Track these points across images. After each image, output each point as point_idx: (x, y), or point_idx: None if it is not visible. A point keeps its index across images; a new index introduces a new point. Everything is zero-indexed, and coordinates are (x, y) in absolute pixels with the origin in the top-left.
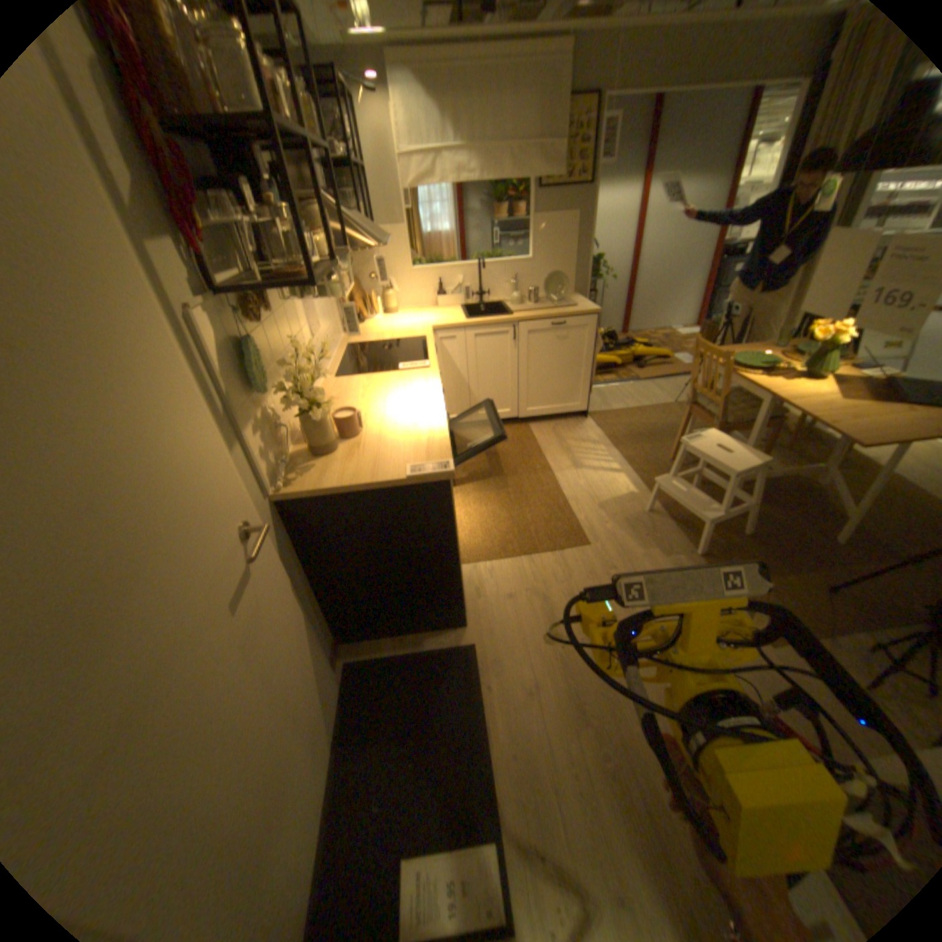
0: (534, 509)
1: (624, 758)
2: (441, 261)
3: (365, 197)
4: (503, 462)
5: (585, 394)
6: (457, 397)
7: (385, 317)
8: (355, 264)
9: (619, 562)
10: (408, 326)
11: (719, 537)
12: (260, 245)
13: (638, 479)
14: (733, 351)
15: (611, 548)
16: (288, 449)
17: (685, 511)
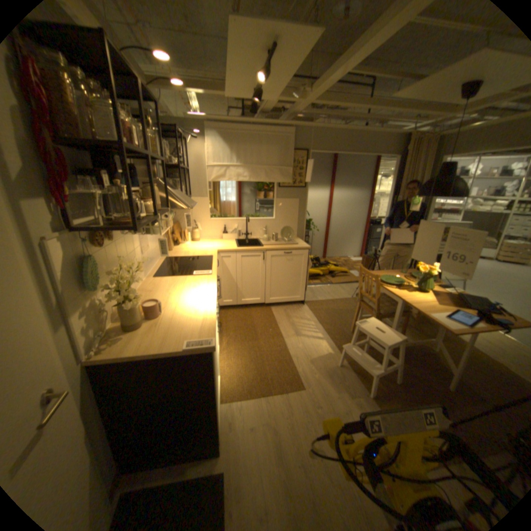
0: (270, 363)
1: None
2: (226, 216)
3: (186, 183)
4: (253, 330)
5: (302, 291)
6: (228, 289)
7: (191, 243)
8: (178, 214)
9: (322, 404)
10: (202, 249)
11: (381, 386)
12: (107, 205)
13: (332, 345)
14: (378, 274)
15: (317, 393)
16: (104, 326)
17: (360, 367)
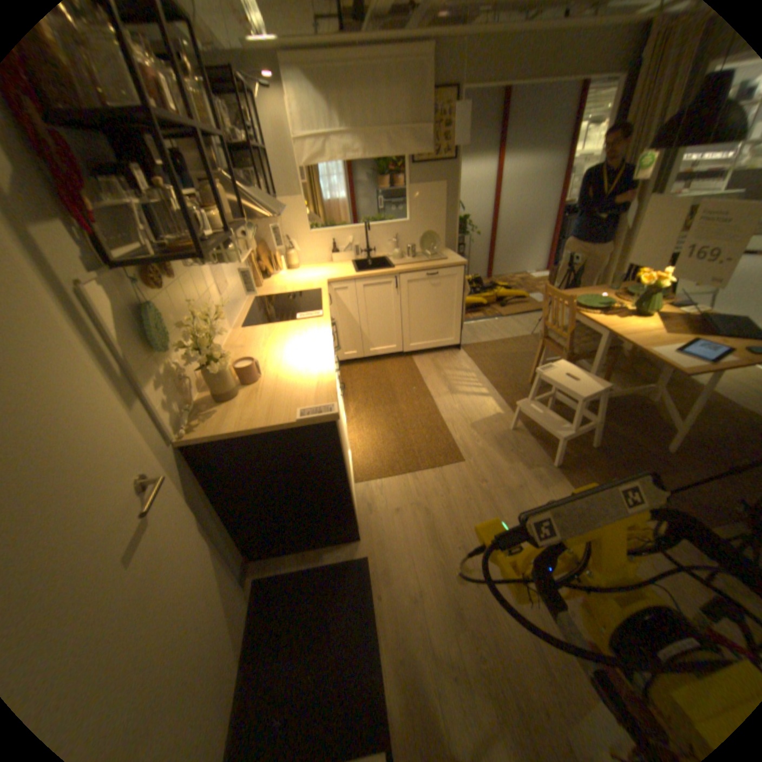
0: (416, 431)
1: (496, 661)
2: (334, 225)
3: (266, 175)
4: (390, 391)
5: (456, 331)
6: (350, 337)
7: (287, 273)
8: (261, 229)
9: (488, 477)
10: (306, 281)
11: (570, 451)
12: (154, 222)
13: (501, 402)
14: (574, 295)
15: (480, 464)
16: (191, 397)
17: (541, 429)
